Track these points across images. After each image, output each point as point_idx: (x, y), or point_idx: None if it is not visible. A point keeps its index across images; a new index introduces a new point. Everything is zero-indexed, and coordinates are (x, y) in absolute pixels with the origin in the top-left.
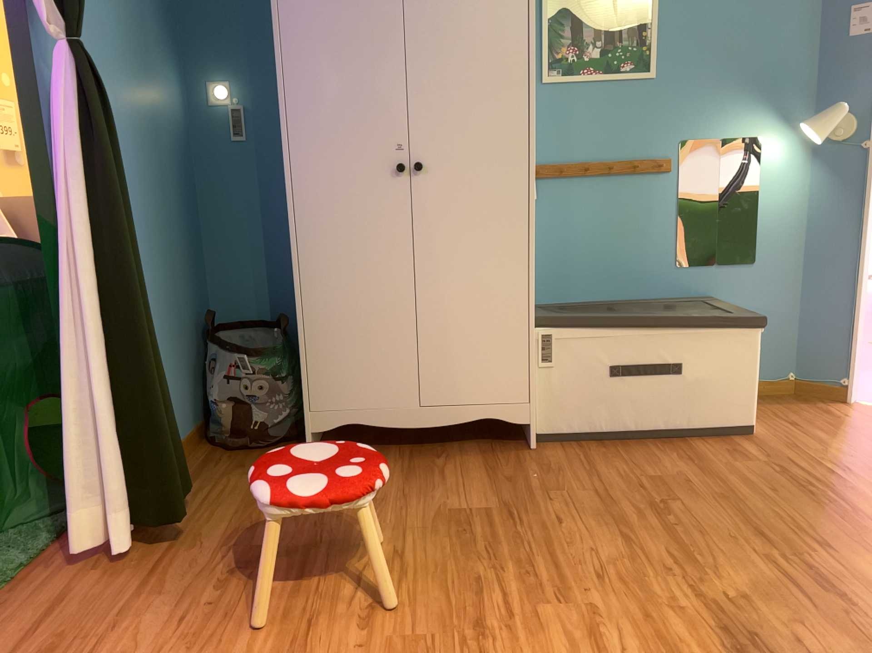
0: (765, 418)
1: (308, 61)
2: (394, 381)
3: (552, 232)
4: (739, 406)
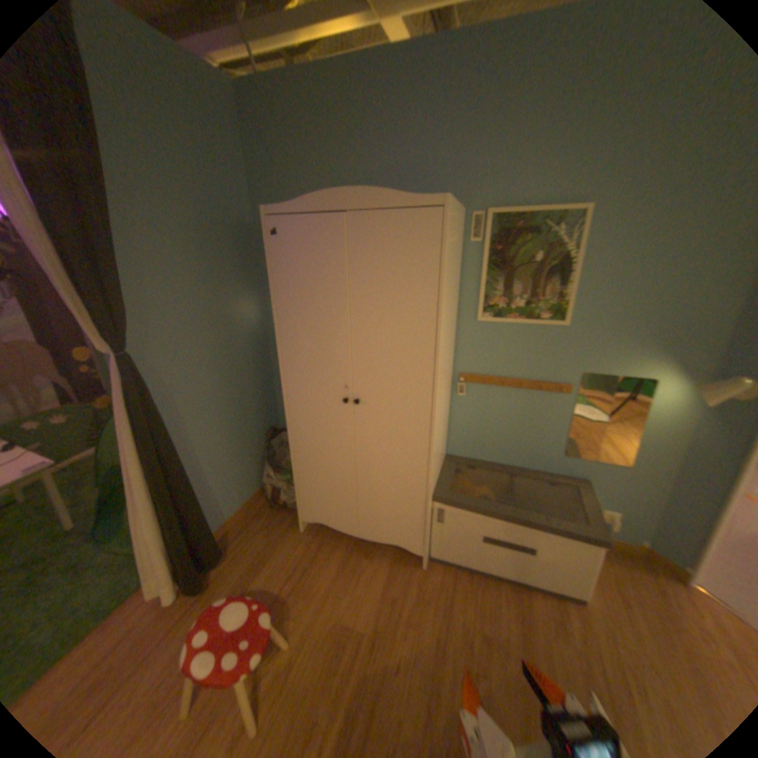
0: (610, 584)
1: (294, 327)
2: (346, 512)
3: (475, 417)
4: (581, 589)
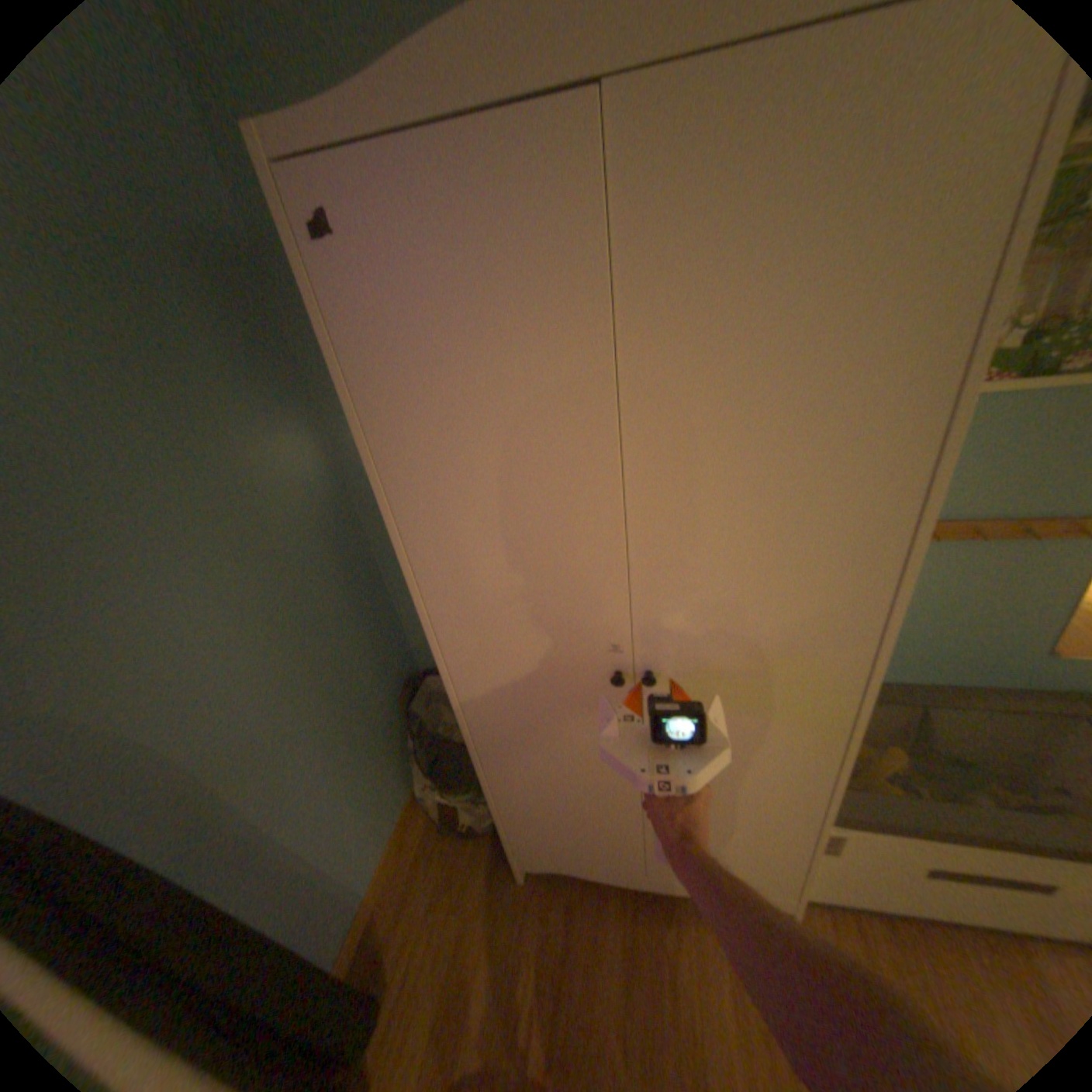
0: None
1: (447, 518)
2: (619, 857)
3: None
4: None
